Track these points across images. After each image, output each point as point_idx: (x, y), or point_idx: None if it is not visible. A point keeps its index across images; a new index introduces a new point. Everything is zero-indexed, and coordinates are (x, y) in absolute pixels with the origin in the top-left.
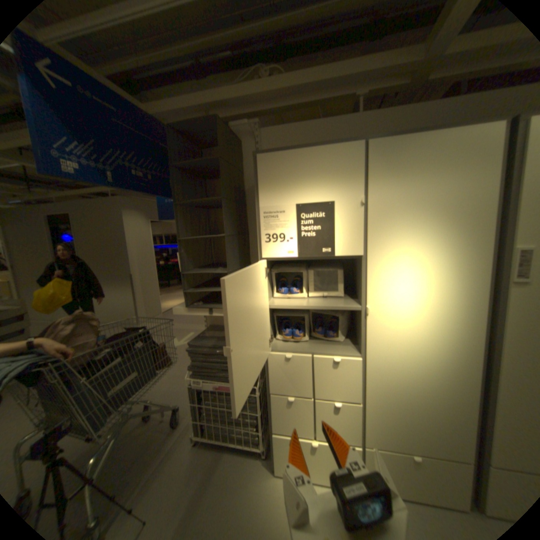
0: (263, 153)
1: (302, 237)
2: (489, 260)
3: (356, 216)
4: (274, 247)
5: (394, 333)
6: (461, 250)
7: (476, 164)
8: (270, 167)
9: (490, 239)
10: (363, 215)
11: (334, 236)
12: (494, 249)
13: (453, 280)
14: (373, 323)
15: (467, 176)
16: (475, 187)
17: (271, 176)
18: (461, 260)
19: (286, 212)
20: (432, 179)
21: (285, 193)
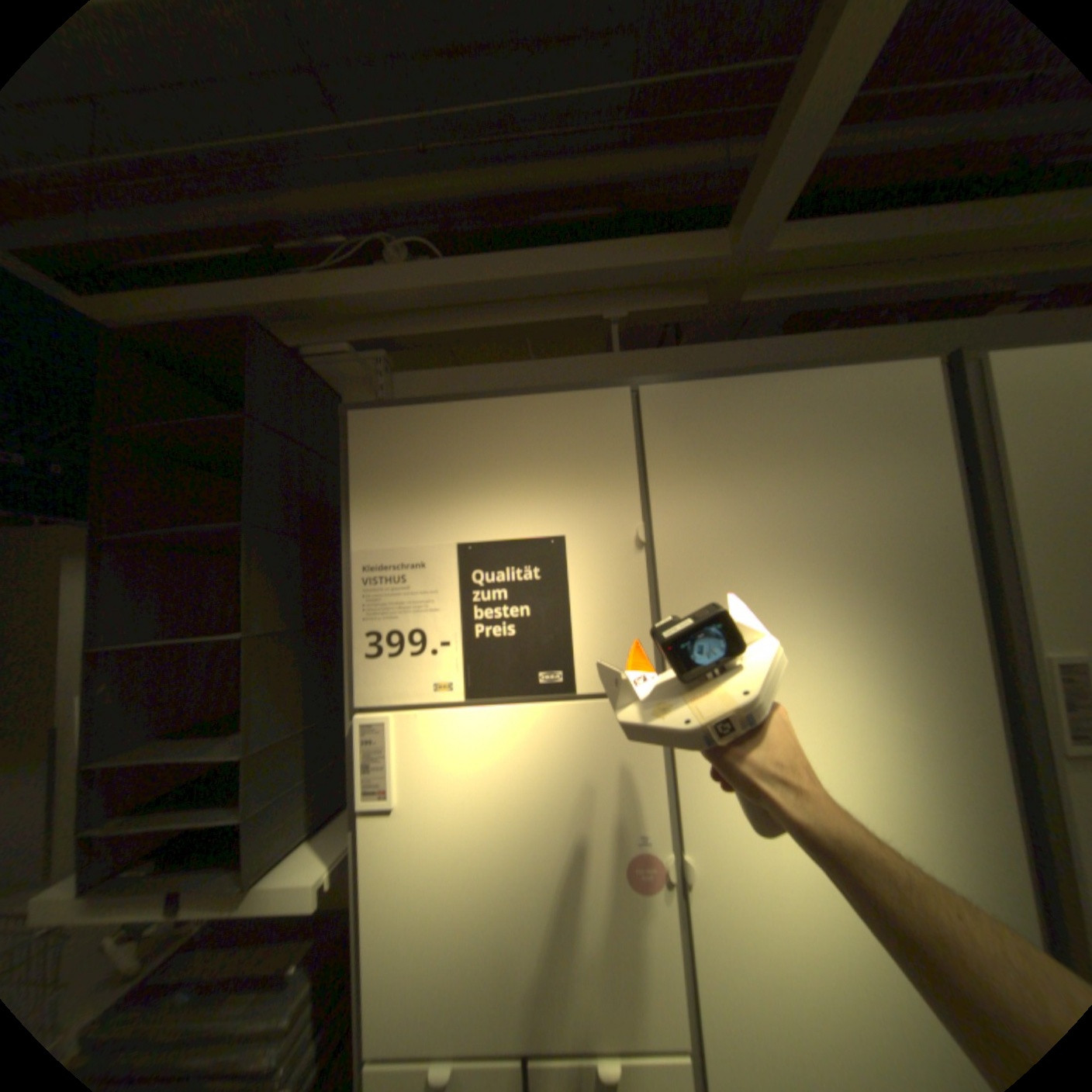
0: (366, 410)
1: (478, 641)
2: (987, 693)
3: (626, 577)
4: (393, 673)
5: (778, 947)
6: (914, 668)
7: (900, 450)
8: (385, 444)
9: (977, 635)
10: (644, 576)
11: (569, 635)
12: (991, 662)
13: (912, 757)
14: (709, 918)
15: (885, 477)
16: (908, 502)
17: (386, 468)
18: (919, 697)
19: (429, 566)
20: (805, 484)
21: (426, 514)
